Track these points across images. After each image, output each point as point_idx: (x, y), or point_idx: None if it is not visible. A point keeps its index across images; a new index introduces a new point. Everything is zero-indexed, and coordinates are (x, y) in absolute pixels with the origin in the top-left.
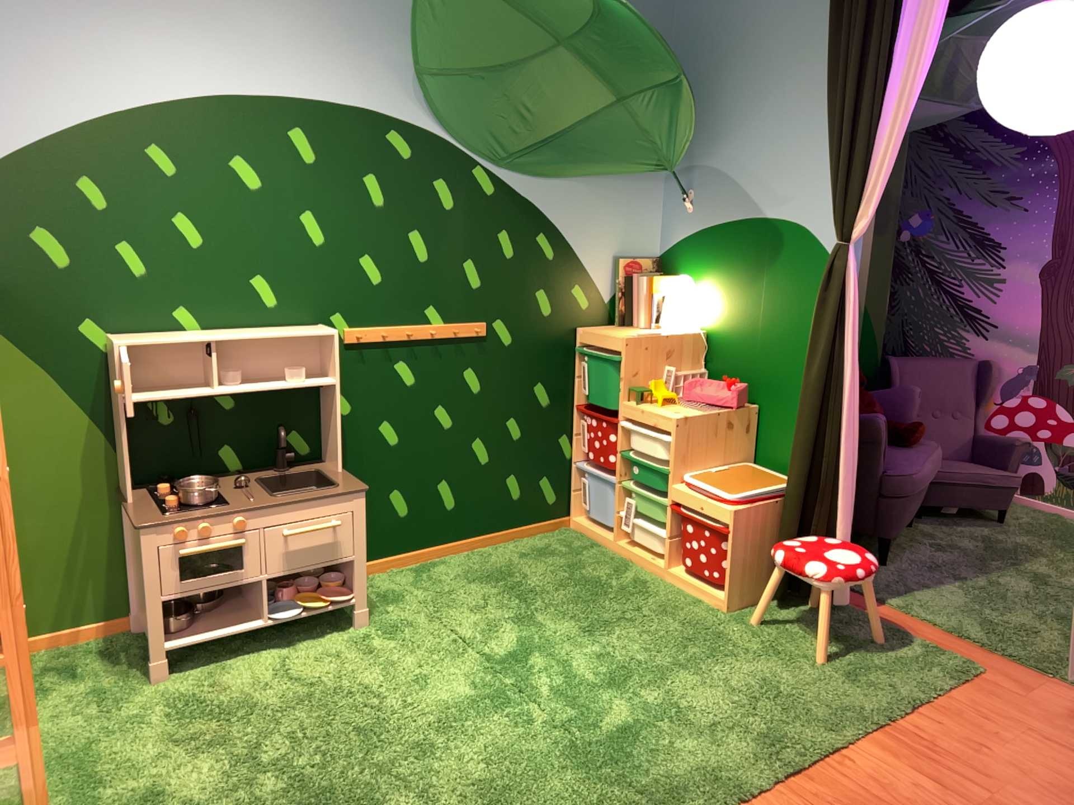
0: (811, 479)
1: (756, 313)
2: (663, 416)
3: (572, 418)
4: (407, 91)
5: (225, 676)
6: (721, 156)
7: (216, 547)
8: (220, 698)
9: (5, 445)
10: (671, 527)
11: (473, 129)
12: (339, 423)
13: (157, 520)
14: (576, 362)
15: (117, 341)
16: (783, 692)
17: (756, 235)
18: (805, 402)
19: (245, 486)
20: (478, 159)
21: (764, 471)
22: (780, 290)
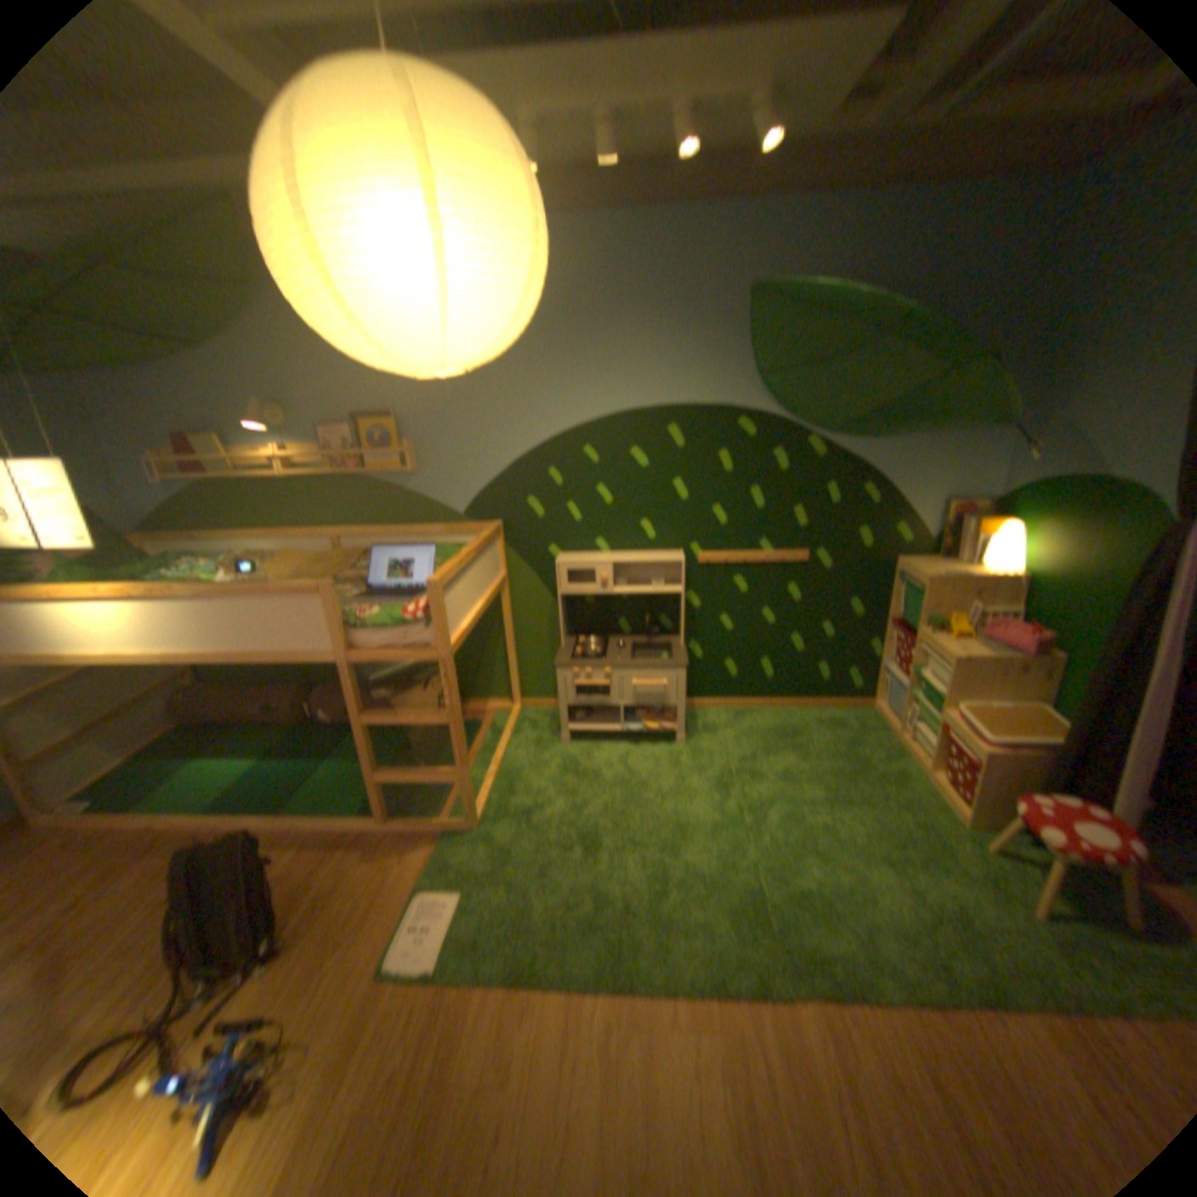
0: (1087, 748)
1: (1083, 569)
2: (946, 650)
3: (884, 628)
4: (754, 386)
5: (595, 751)
6: (1076, 409)
7: (592, 683)
8: (586, 764)
9: (514, 605)
10: (947, 738)
11: (807, 408)
12: (682, 616)
13: (565, 662)
14: (892, 584)
15: (557, 560)
16: (974, 929)
17: (1097, 492)
18: (1097, 676)
19: (623, 645)
20: (811, 429)
21: (1055, 718)
22: (1113, 552)
